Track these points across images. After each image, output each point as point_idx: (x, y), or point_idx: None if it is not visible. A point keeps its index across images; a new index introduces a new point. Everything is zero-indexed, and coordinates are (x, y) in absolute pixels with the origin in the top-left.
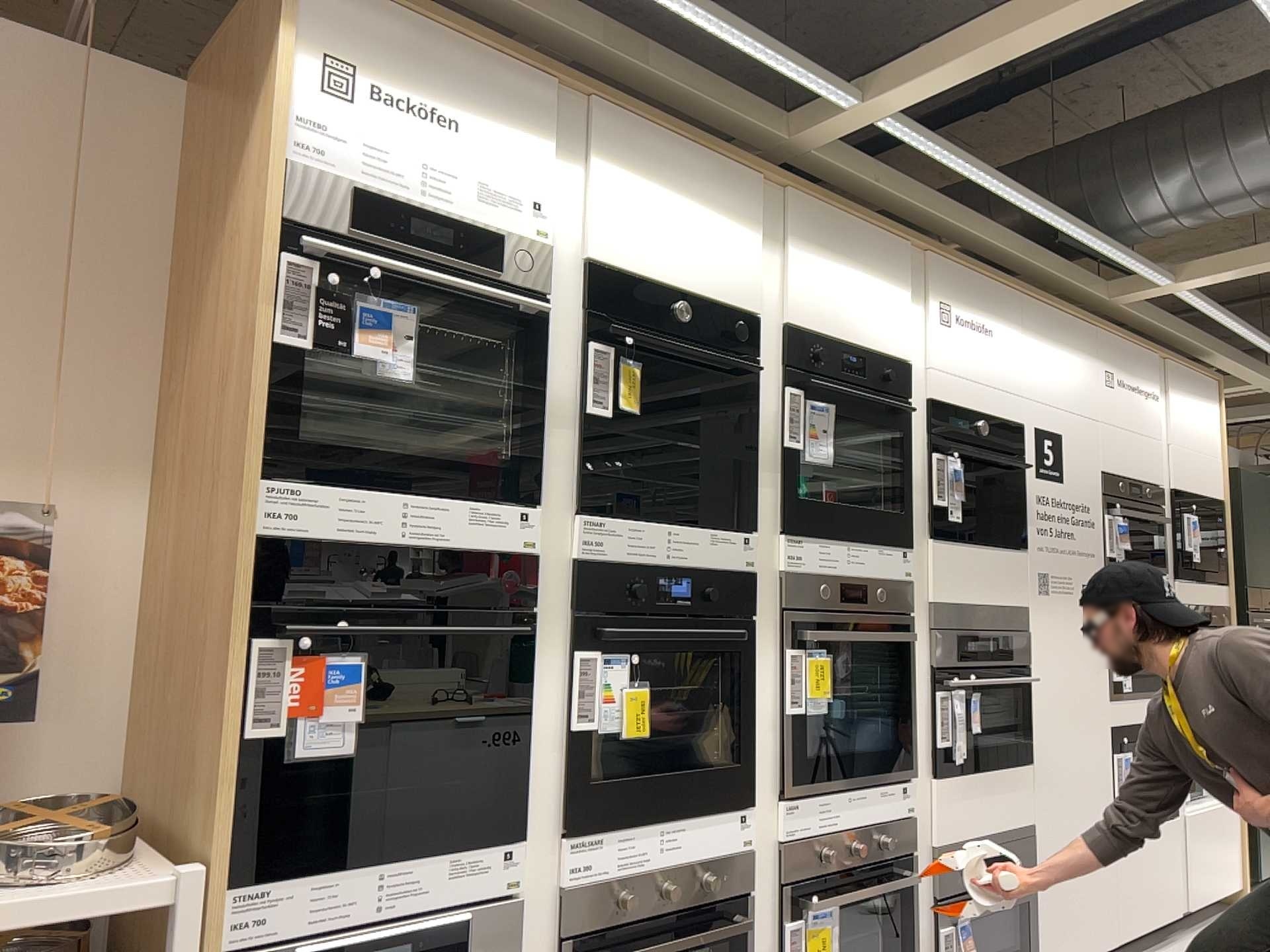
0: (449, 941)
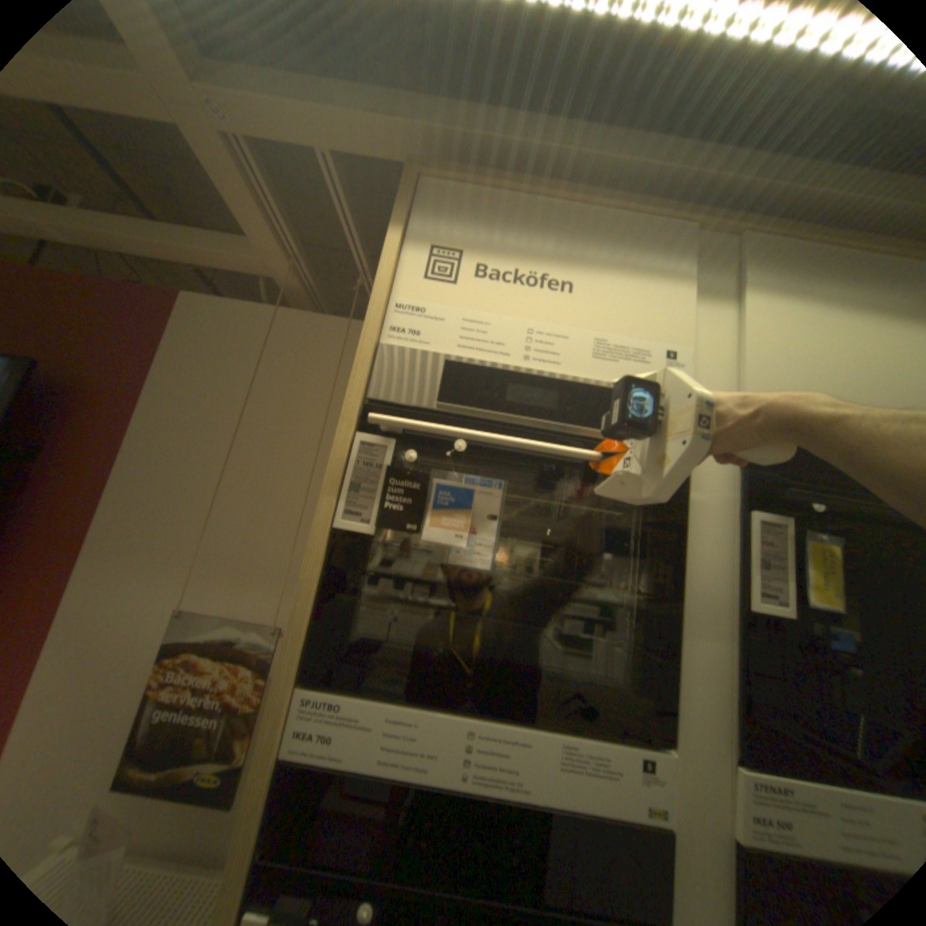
0: None
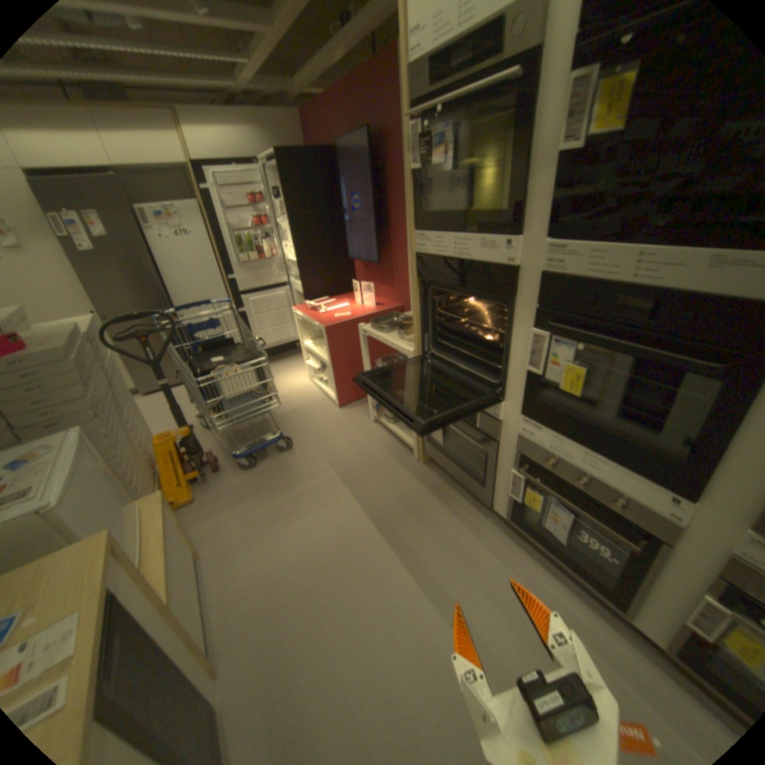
0: (470, 420)
